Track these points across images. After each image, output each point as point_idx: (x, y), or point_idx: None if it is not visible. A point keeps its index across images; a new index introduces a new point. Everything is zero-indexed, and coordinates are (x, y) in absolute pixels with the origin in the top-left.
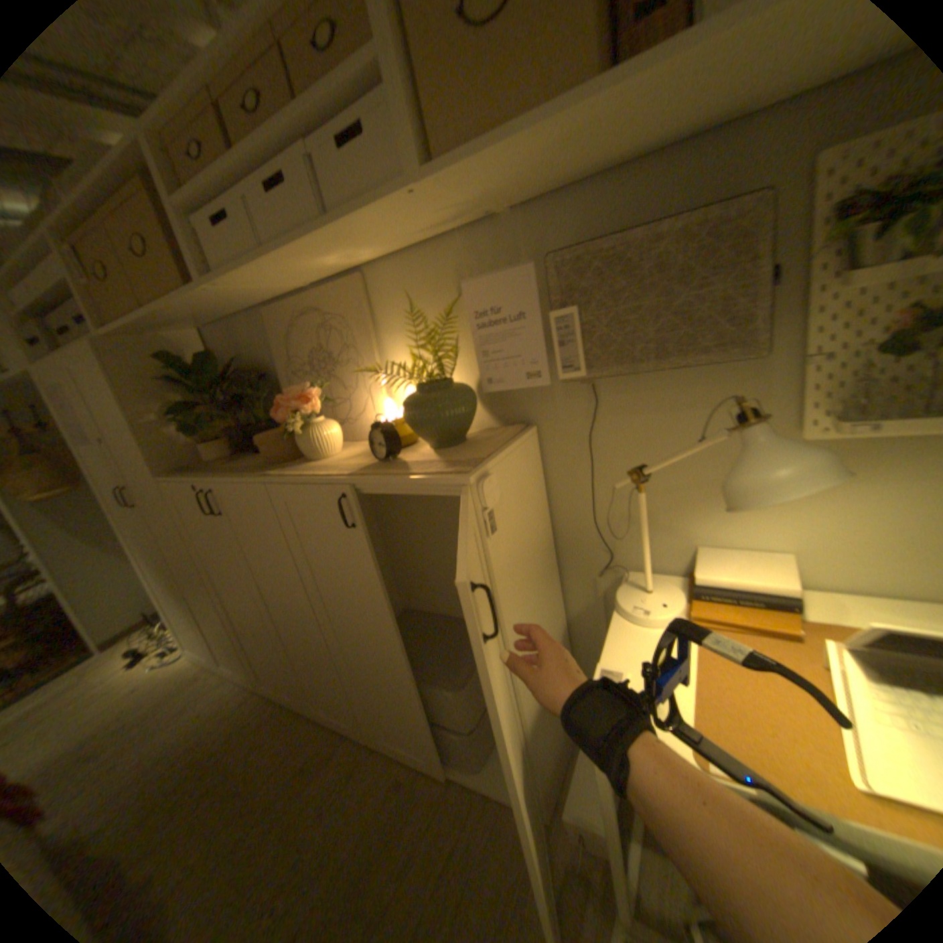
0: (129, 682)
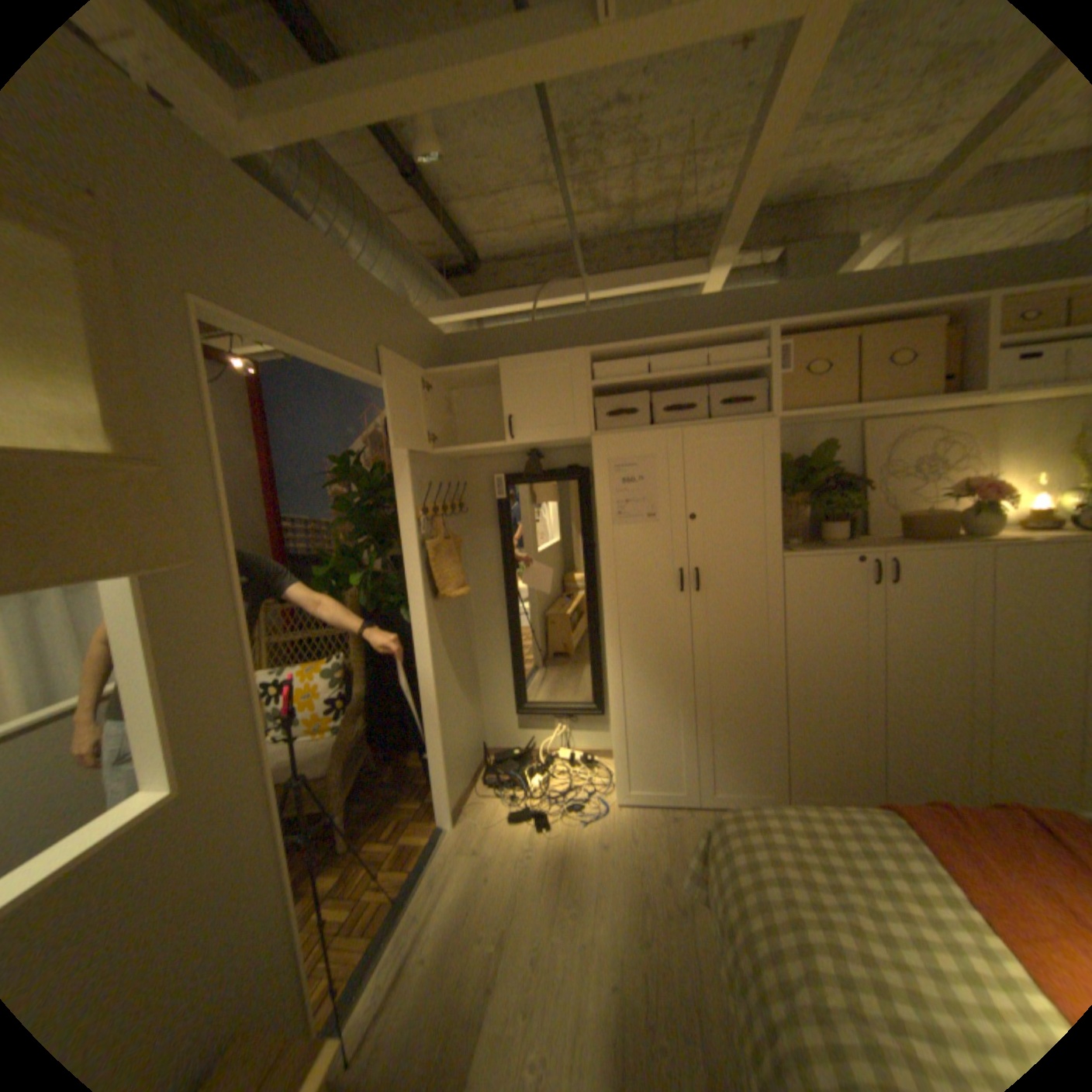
0: (577, 841)
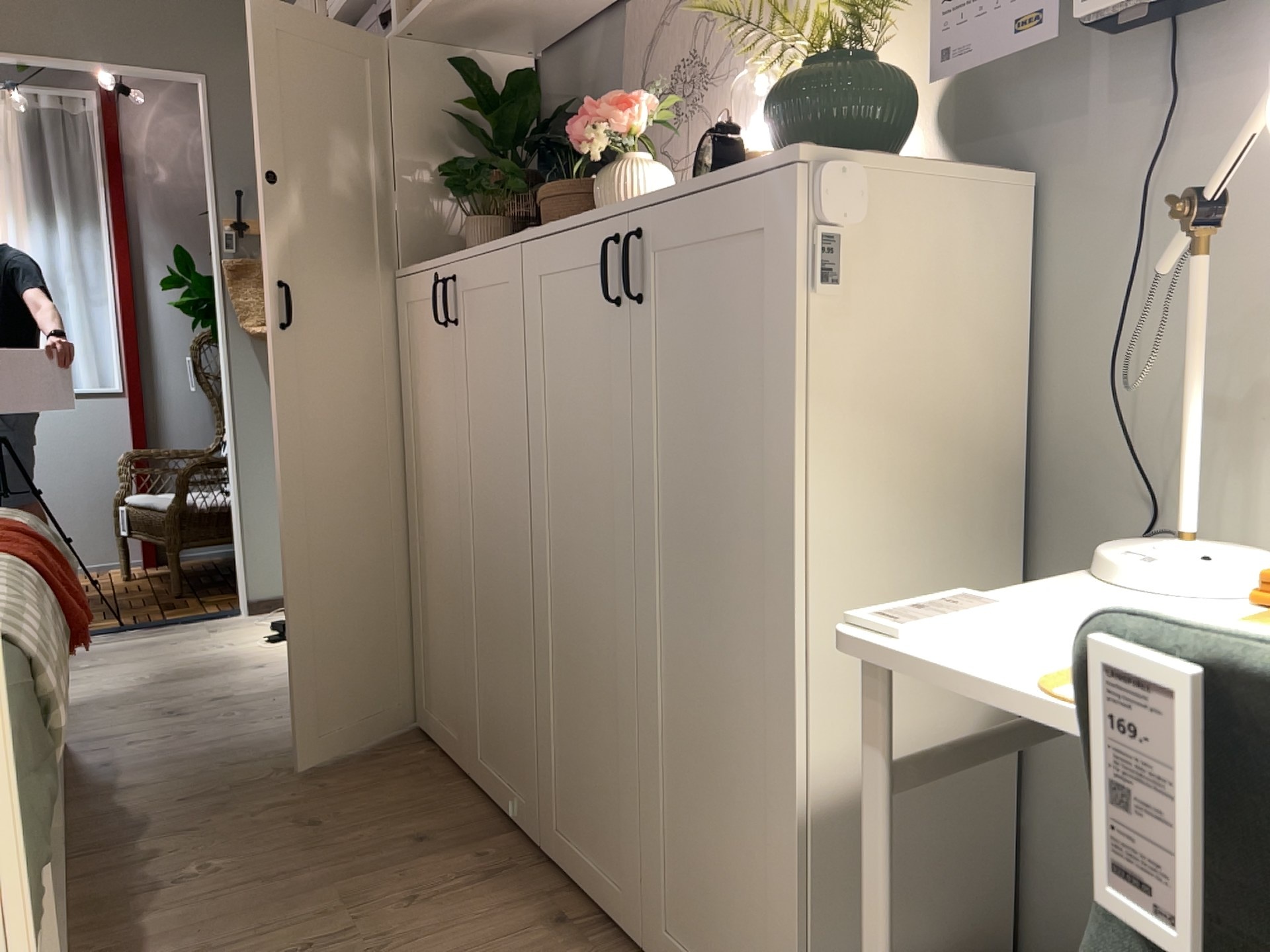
0: (265, 655)
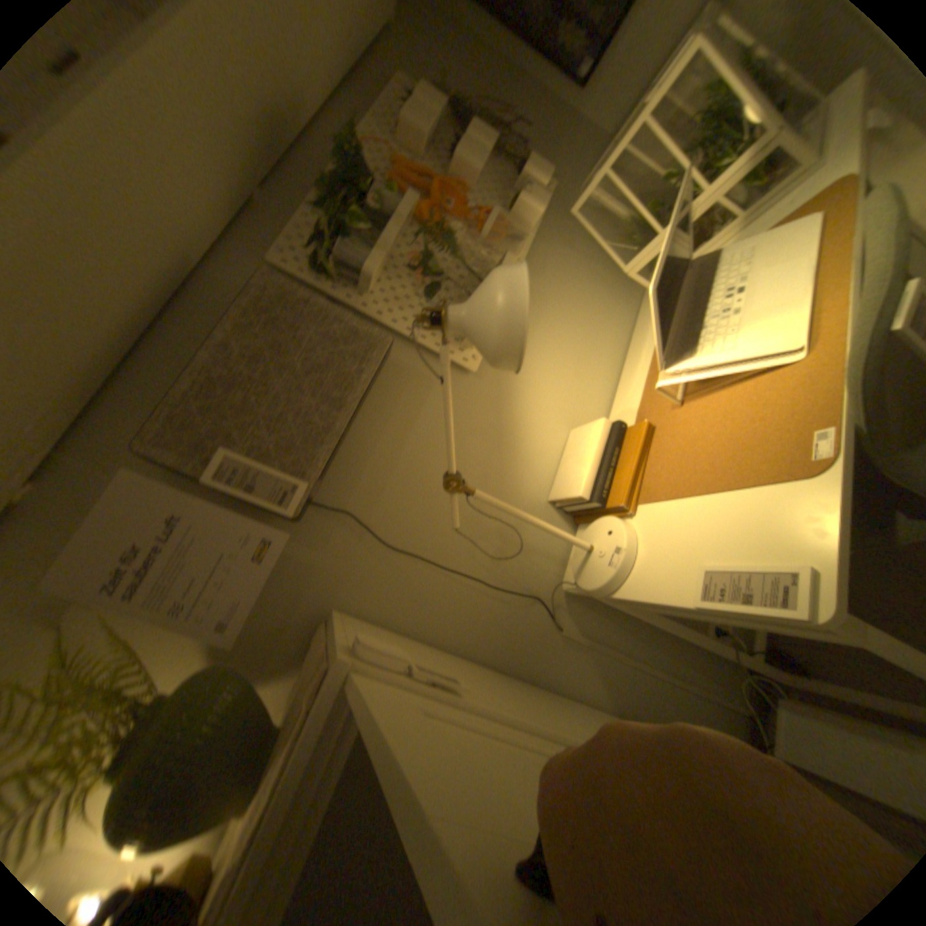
0: None
